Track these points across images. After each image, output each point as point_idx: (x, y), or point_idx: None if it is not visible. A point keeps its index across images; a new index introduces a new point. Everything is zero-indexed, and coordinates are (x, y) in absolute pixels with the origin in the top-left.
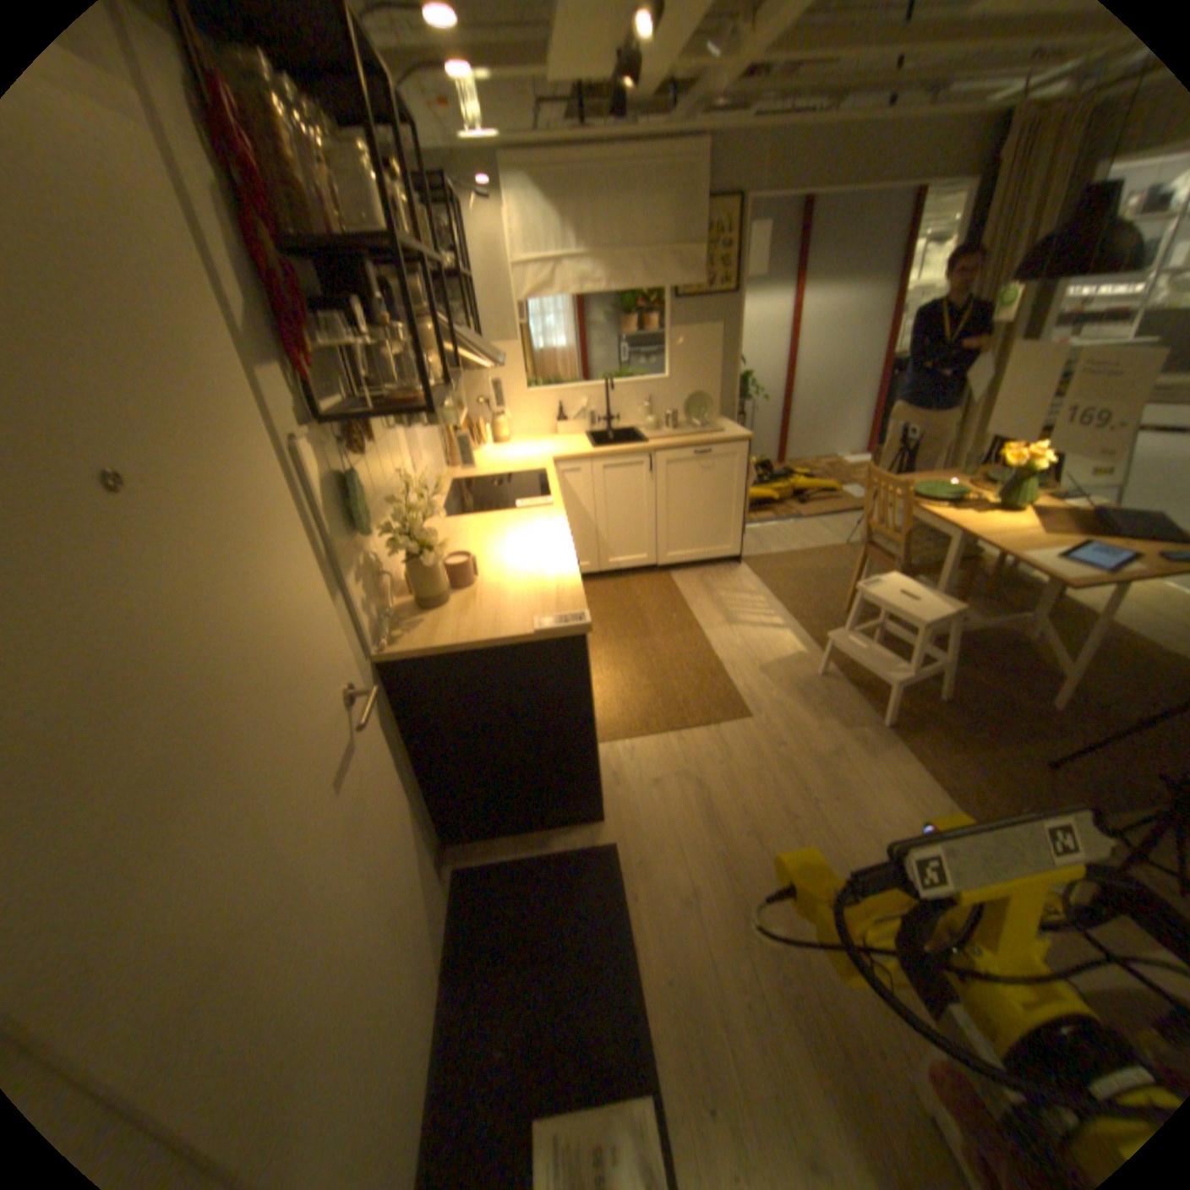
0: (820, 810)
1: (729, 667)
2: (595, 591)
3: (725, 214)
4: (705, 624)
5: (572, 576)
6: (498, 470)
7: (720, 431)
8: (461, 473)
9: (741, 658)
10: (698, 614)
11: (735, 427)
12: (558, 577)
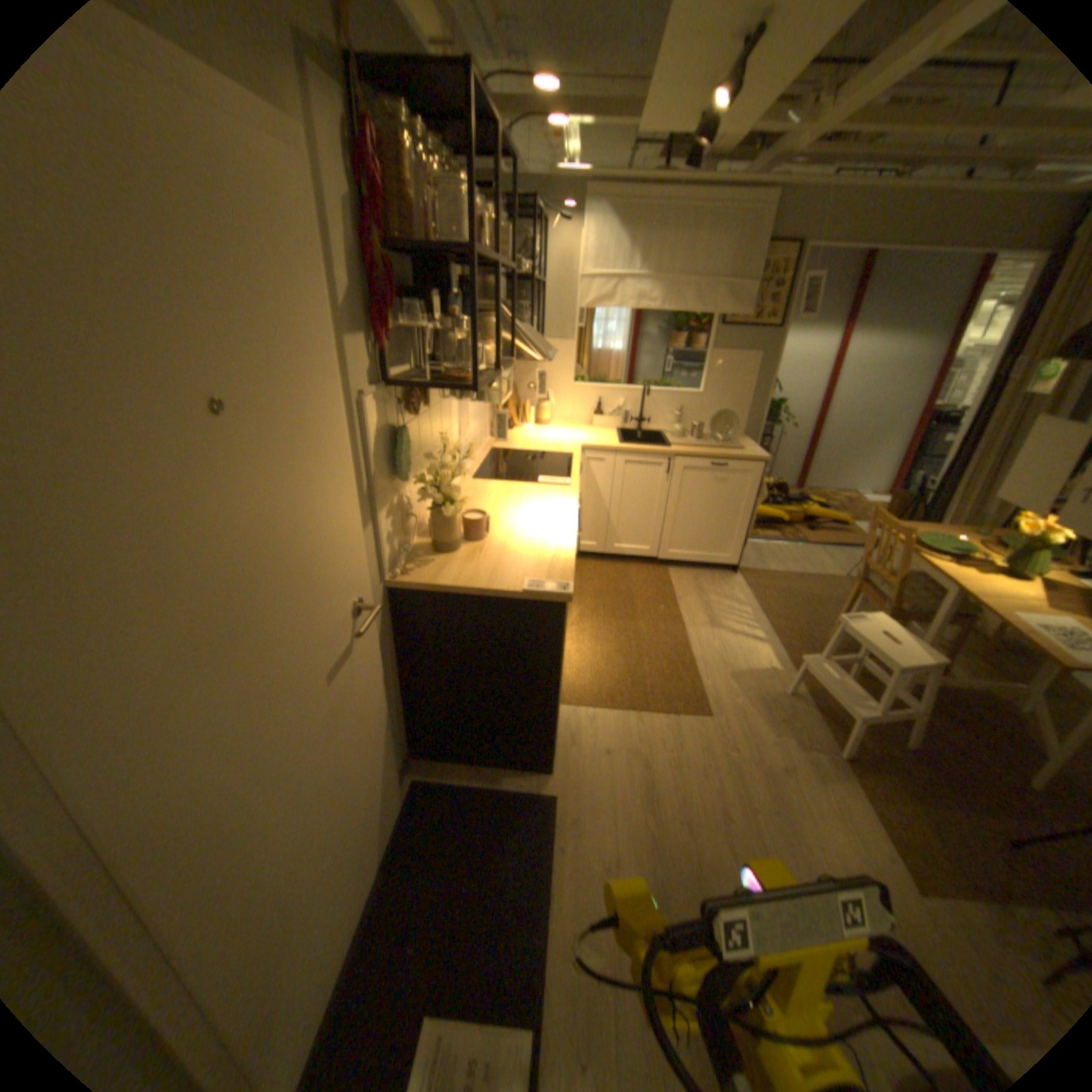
0: (758, 820)
1: (704, 666)
2: (598, 570)
3: (787, 256)
4: (691, 621)
5: (571, 551)
6: (534, 448)
7: (744, 449)
8: (503, 445)
9: (717, 660)
10: (686, 610)
11: (759, 447)
12: (558, 549)
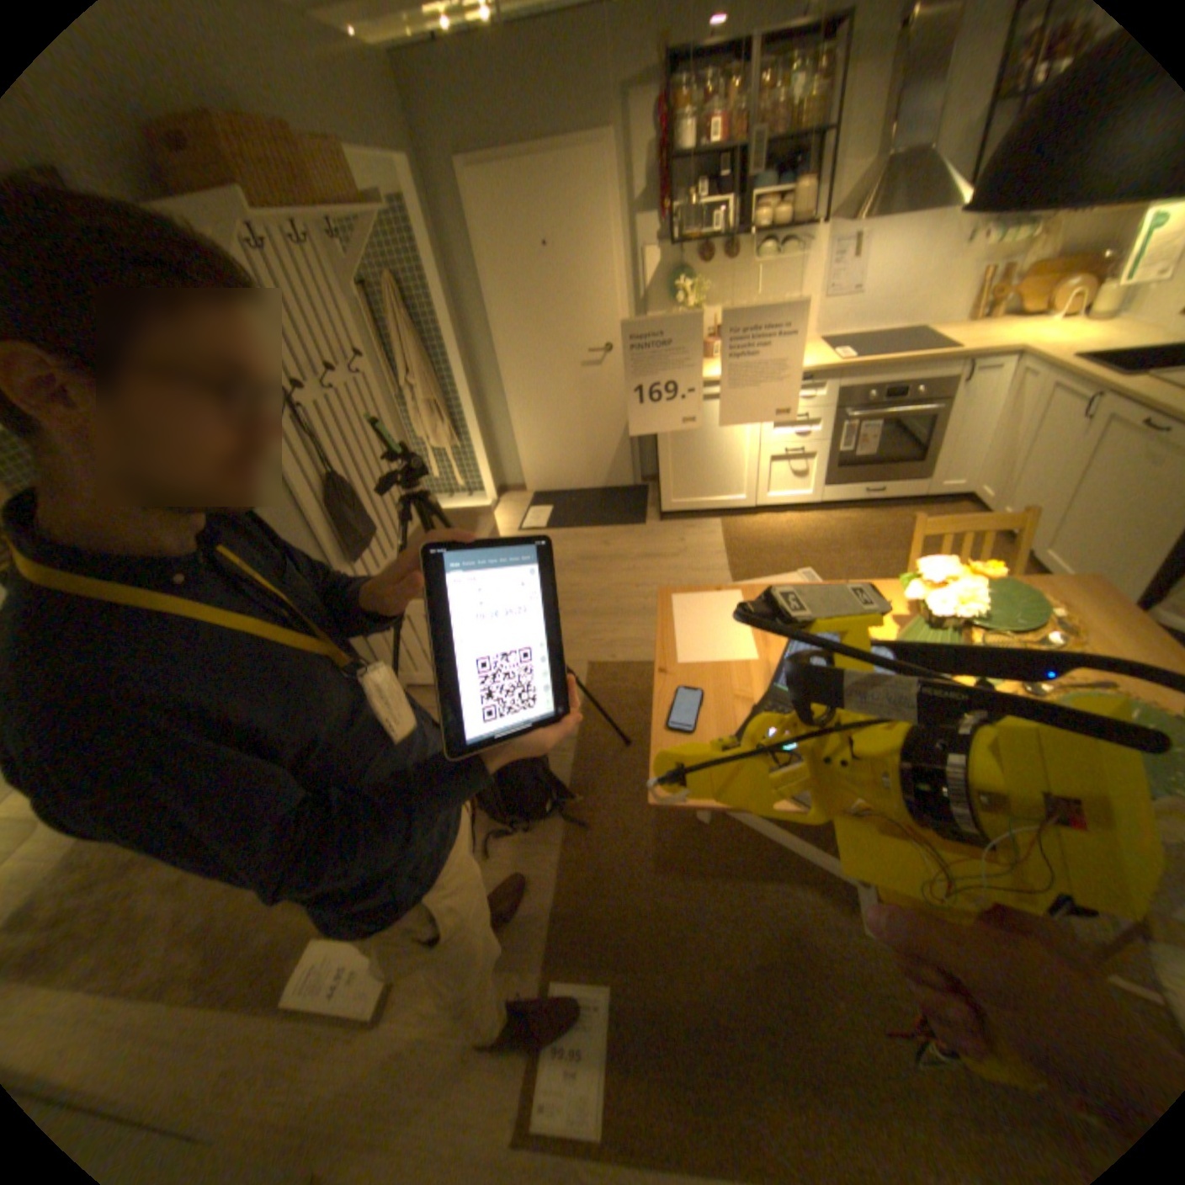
0: (640, 599)
1: None
2: None
3: None
4: None
5: (717, 382)
6: (963, 335)
7: None
8: (951, 327)
9: None
10: None
11: None
12: (706, 374)
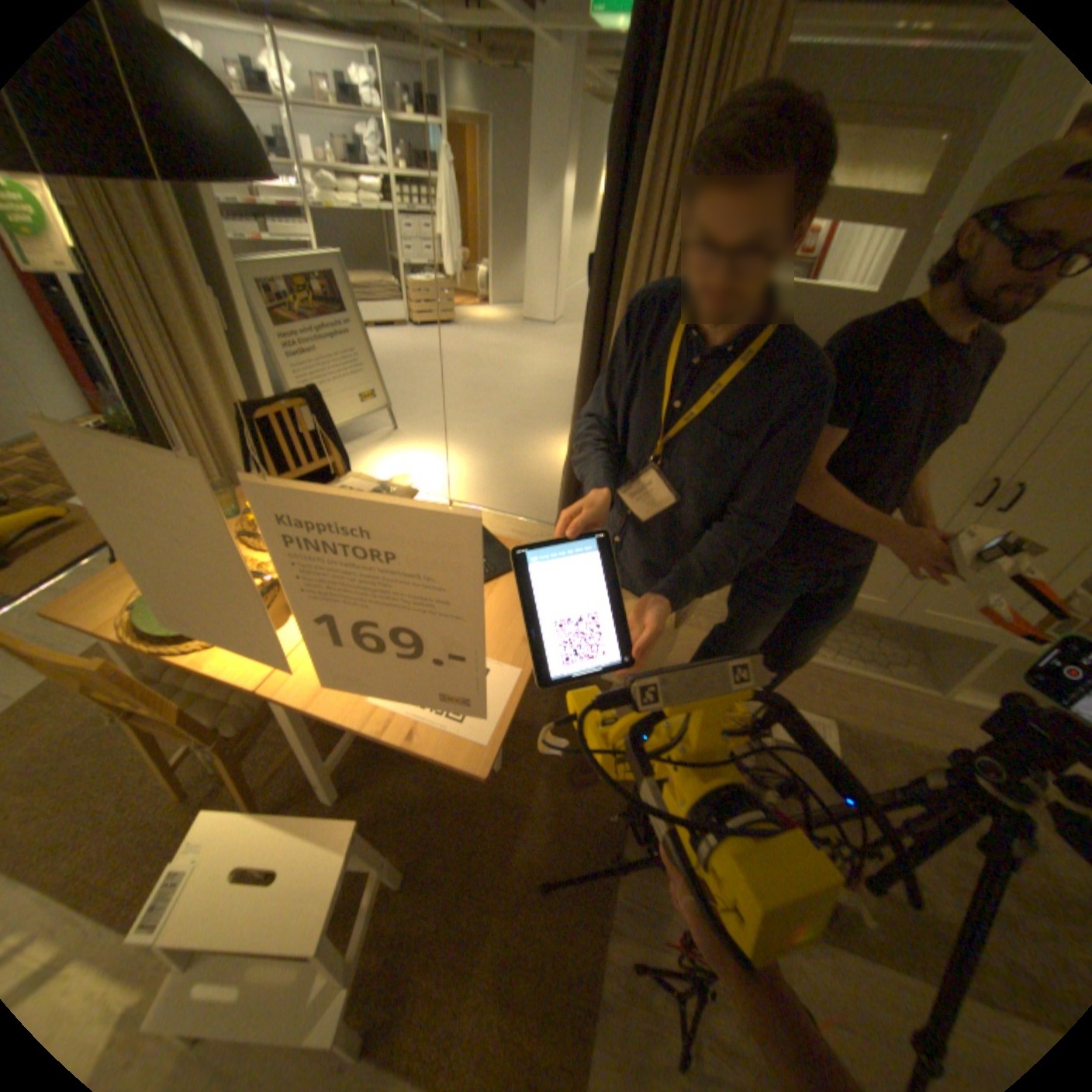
0: None
1: None
2: None
3: None
4: None
5: None
6: None
7: None
8: None
9: None
10: None
11: None
12: None
